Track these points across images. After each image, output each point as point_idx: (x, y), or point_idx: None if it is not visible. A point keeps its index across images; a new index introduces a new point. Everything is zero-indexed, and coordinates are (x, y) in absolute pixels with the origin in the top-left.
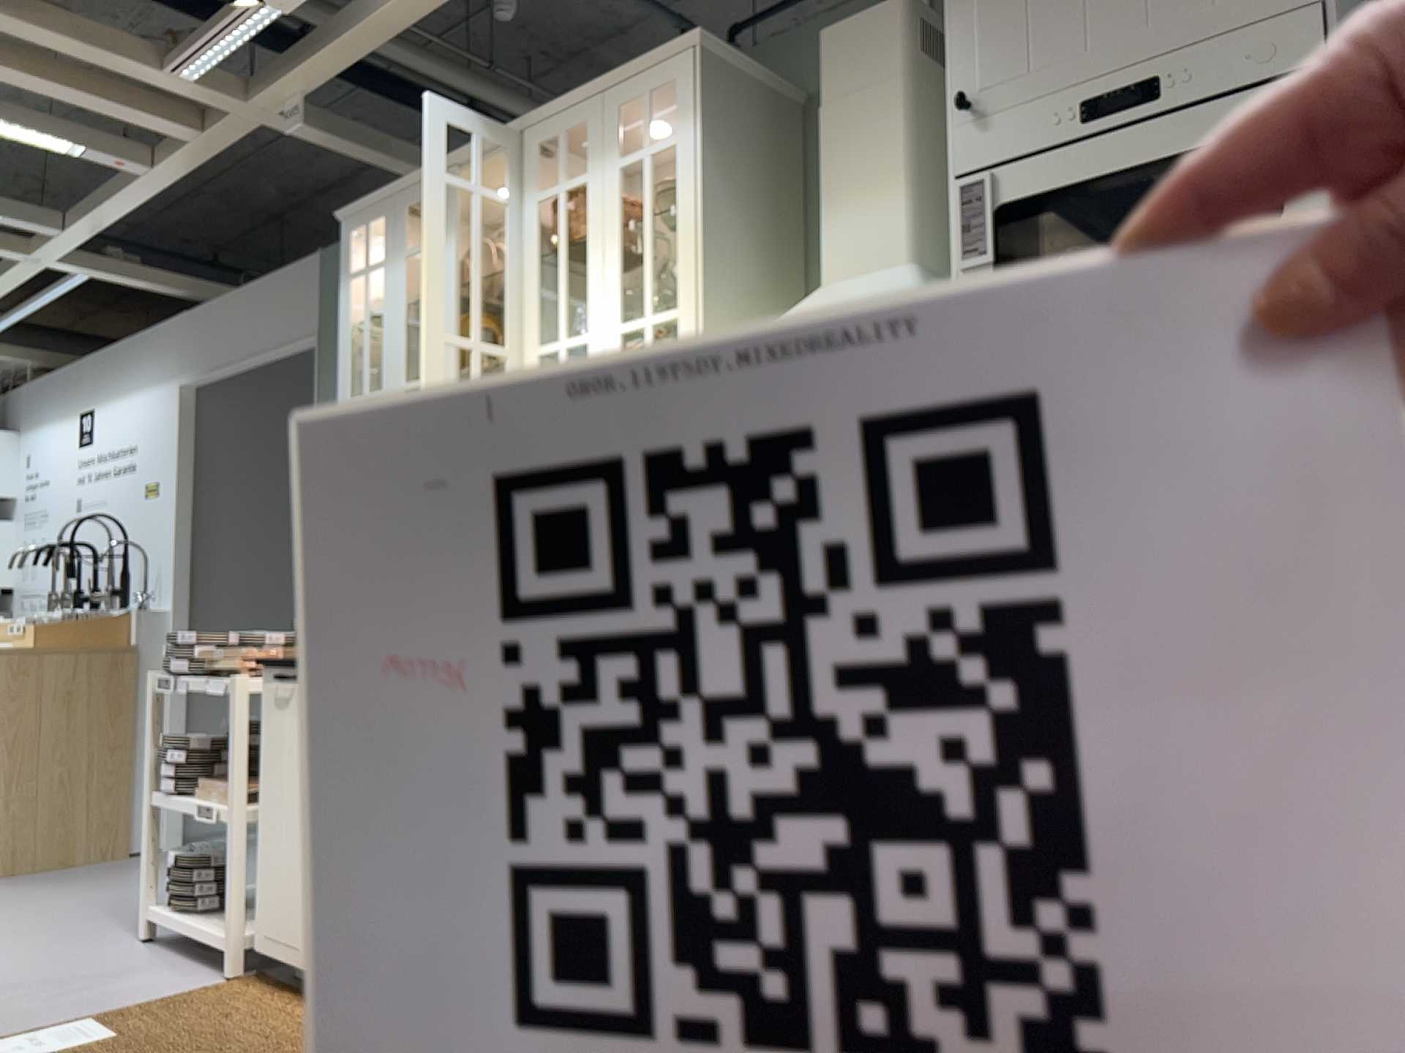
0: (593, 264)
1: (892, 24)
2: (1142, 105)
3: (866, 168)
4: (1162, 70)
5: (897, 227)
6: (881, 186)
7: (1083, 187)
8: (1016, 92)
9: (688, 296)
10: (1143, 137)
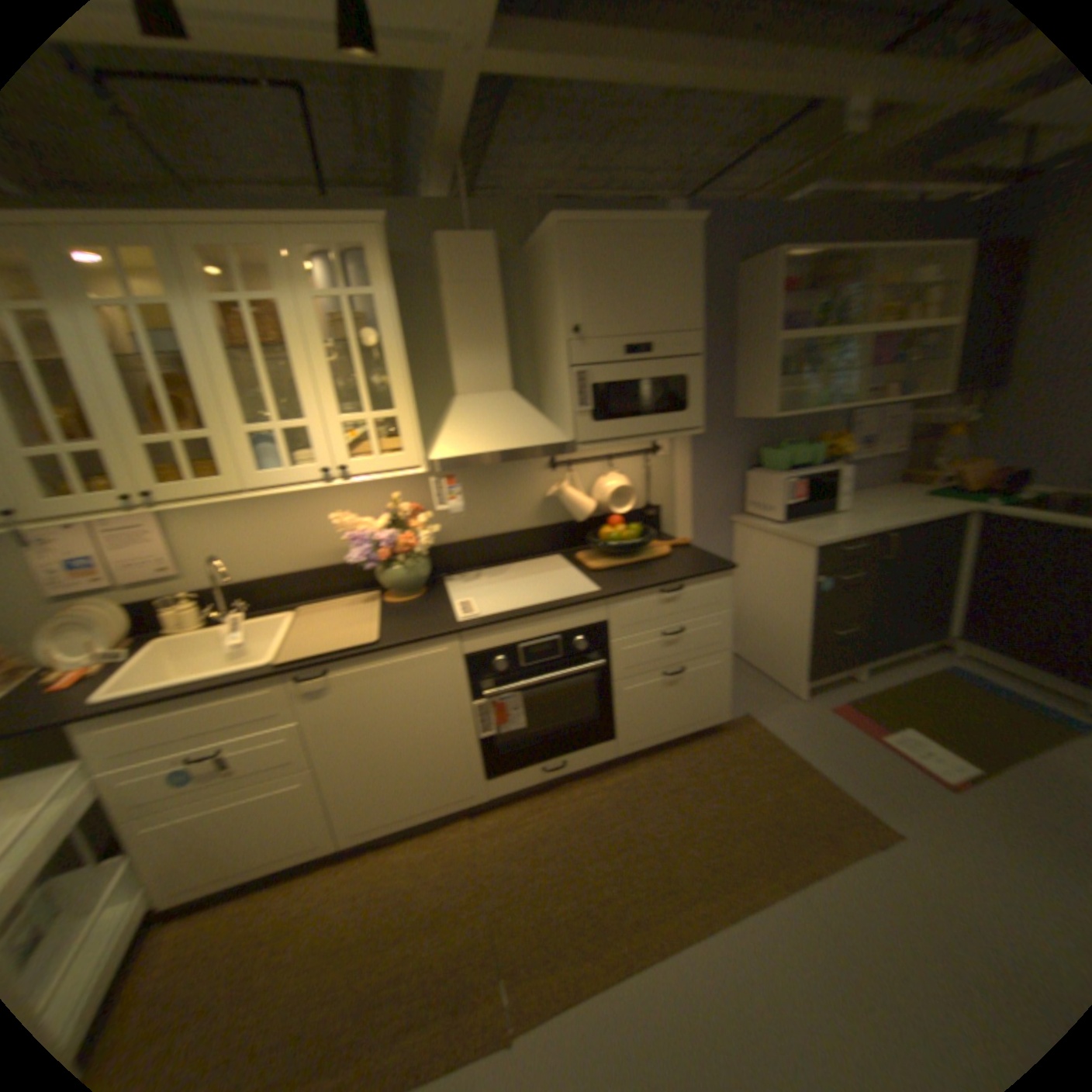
0: (305, 368)
1: (493, 246)
2: (651, 353)
3: (486, 331)
4: (658, 339)
5: (508, 369)
6: (496, 344)
7: (627, 381)
8: (601, 330)
9: (409, 404)
10: (651, 366)
